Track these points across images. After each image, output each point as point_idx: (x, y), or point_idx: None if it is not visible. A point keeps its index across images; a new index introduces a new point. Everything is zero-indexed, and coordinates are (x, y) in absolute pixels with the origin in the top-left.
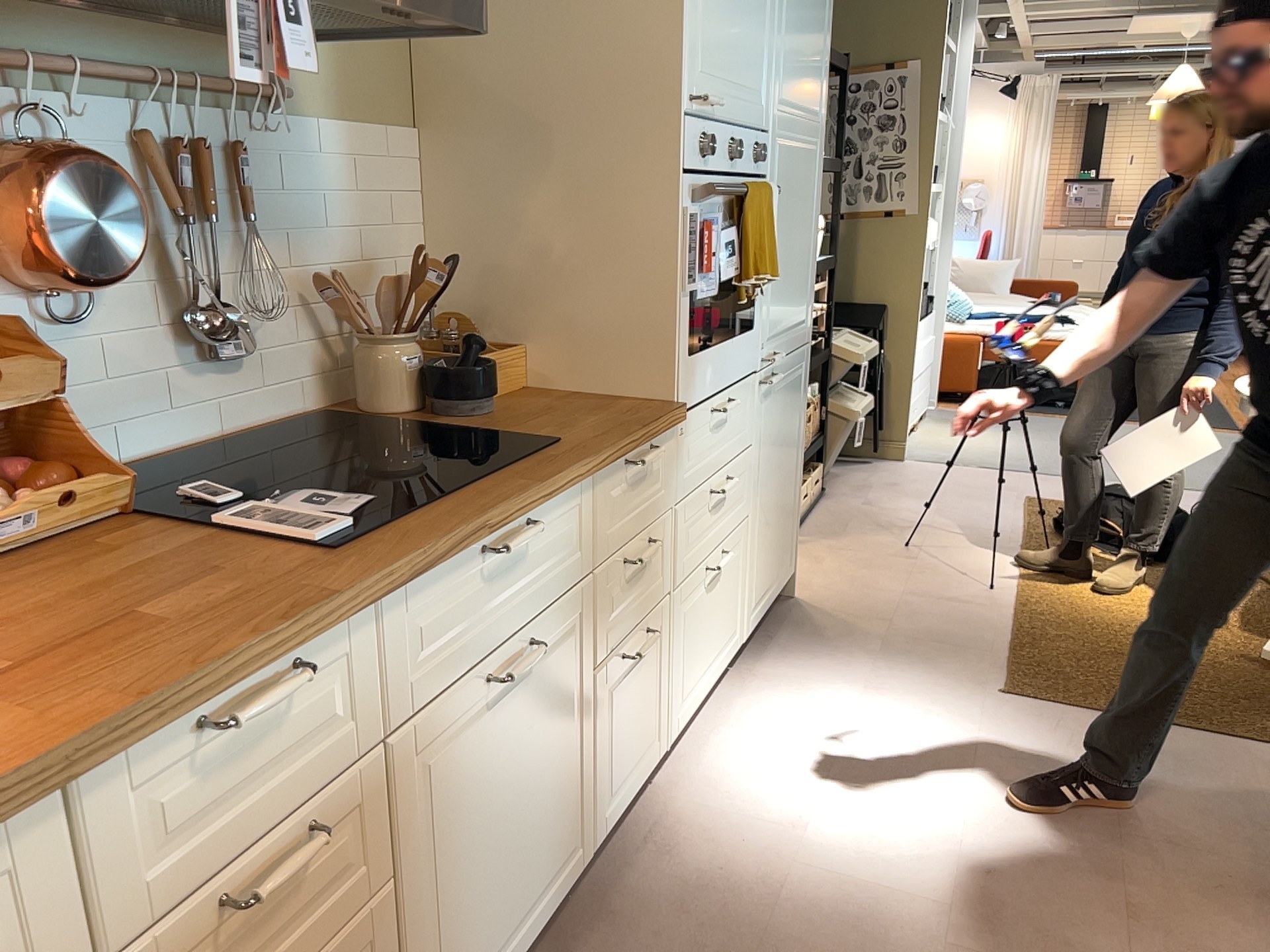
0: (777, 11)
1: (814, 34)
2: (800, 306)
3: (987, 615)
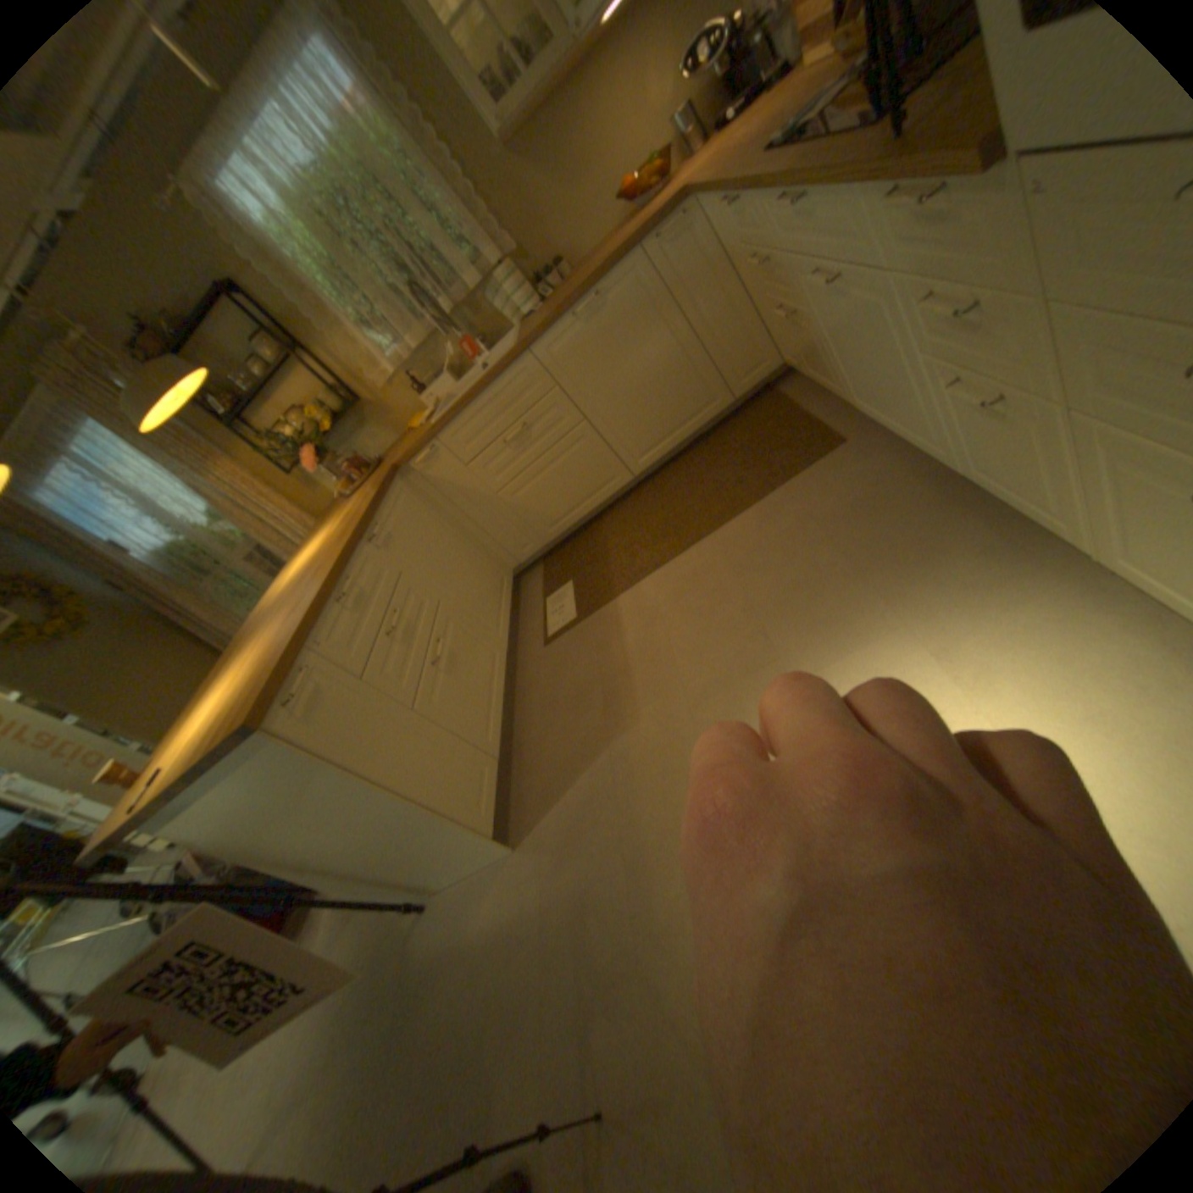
0: None
1: None
2: None
3: None
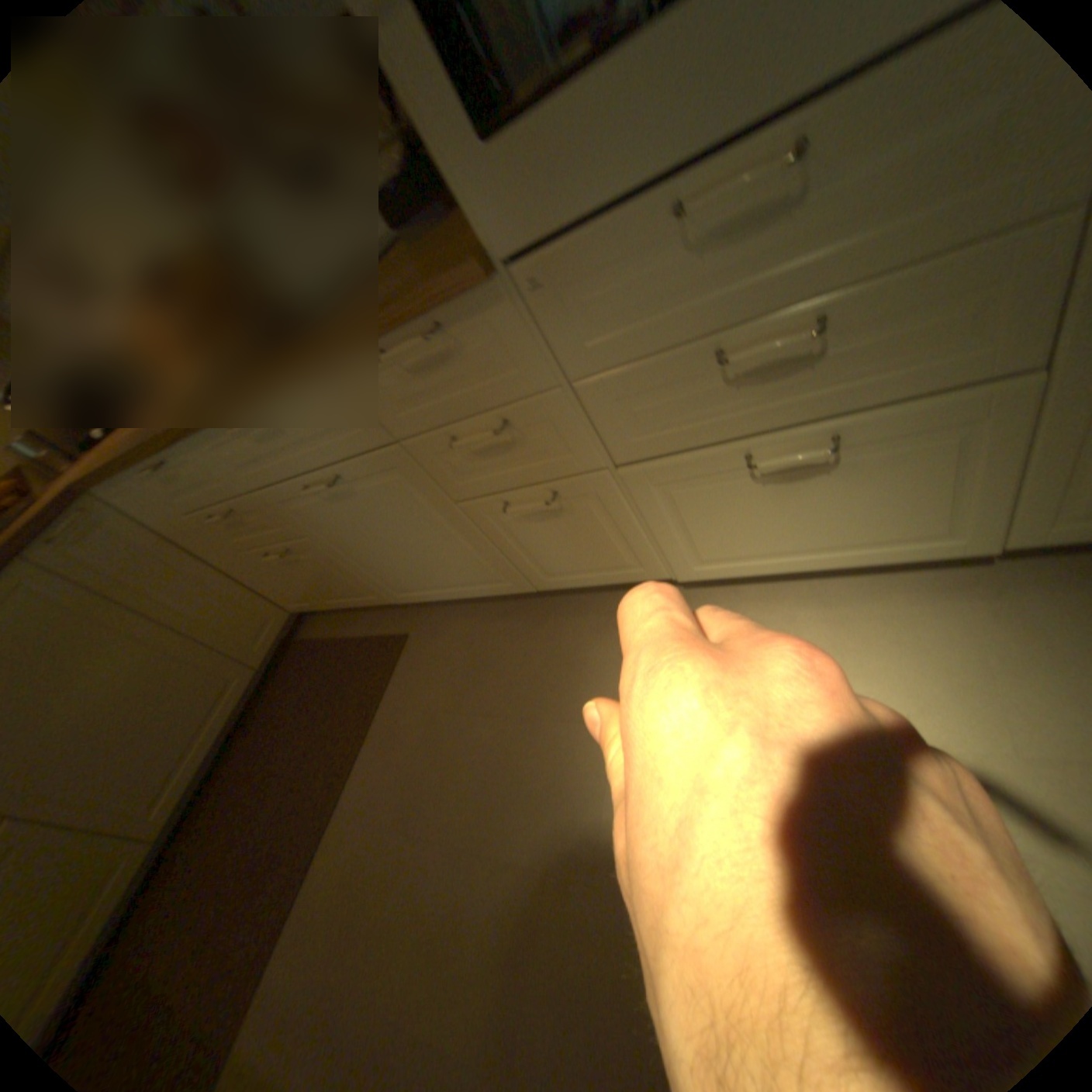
0: None
1: None
2: None
3: None
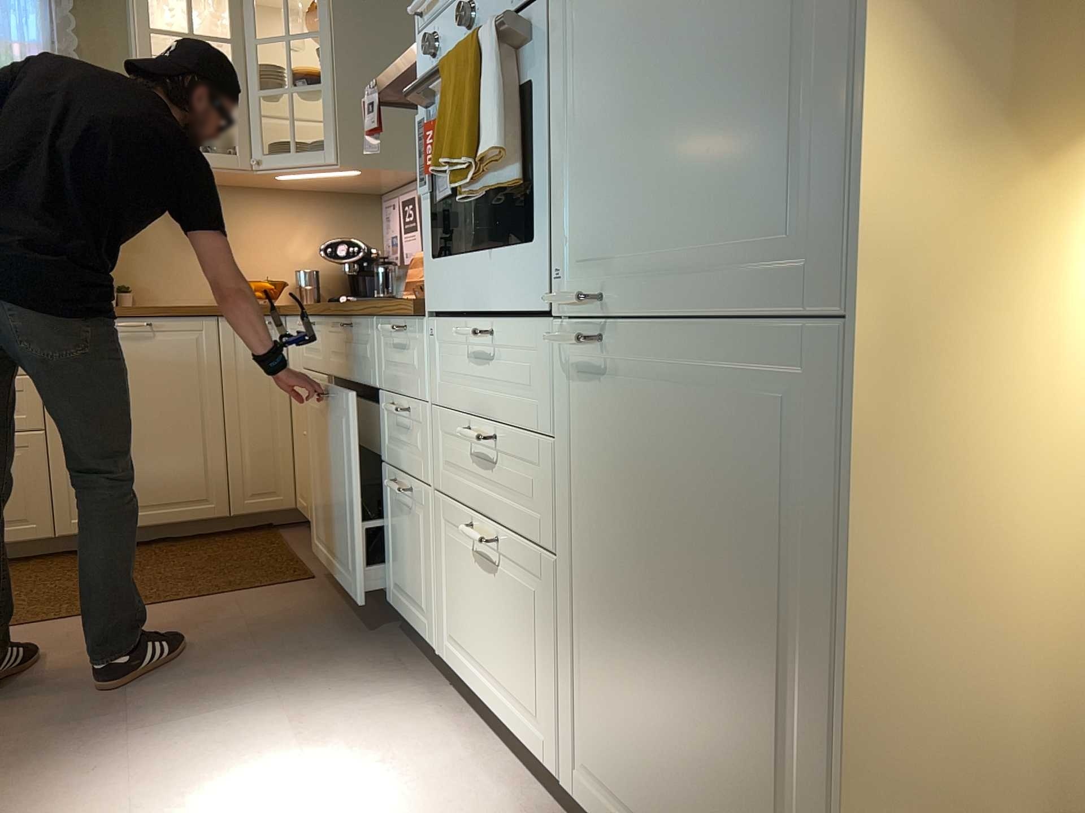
0: None
1: None
2: (745, 201)
3: None
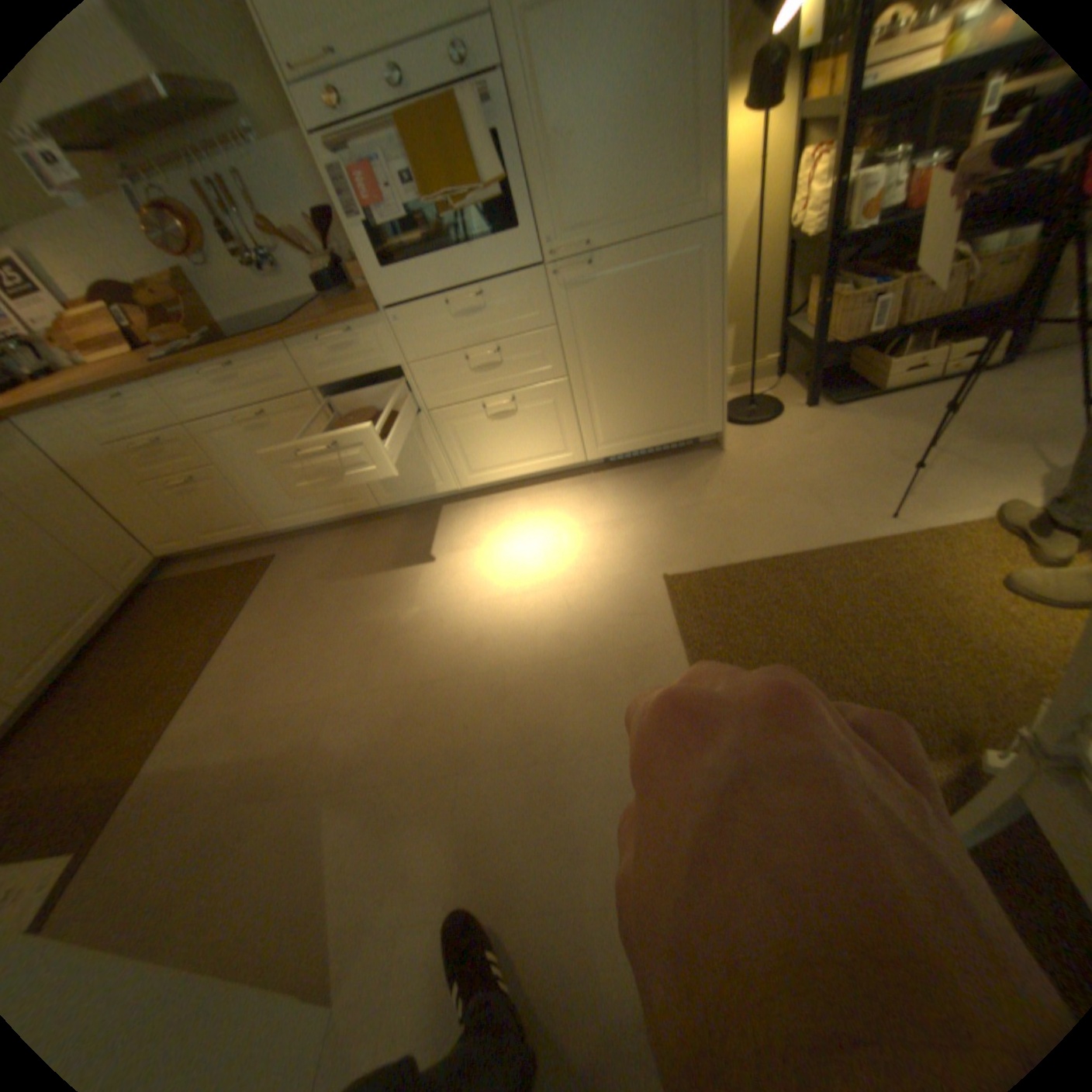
0: None
1: None
2: (666, 178)
3: (821, 532)
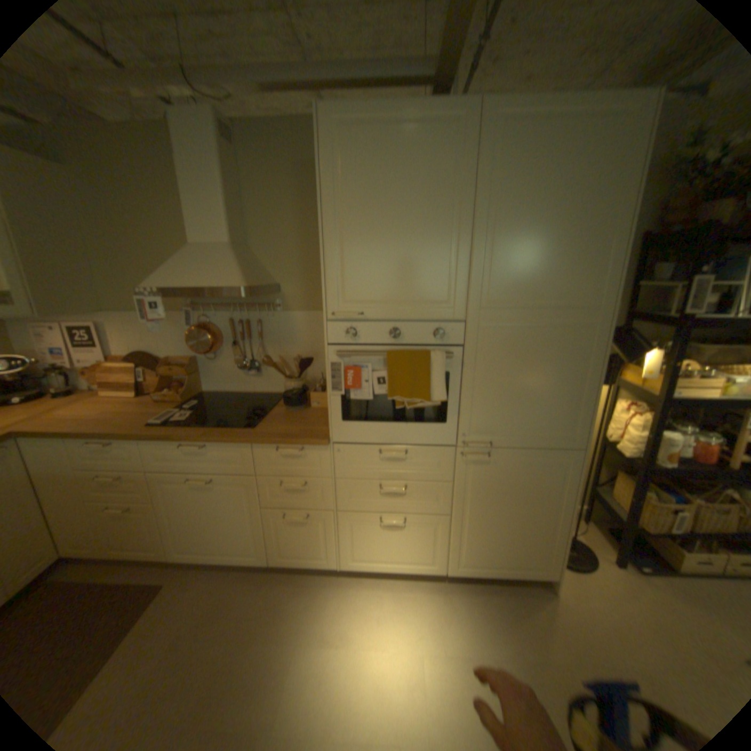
0: (470, 251)
1: (568, 250)
2: (552, 425)
3: None
